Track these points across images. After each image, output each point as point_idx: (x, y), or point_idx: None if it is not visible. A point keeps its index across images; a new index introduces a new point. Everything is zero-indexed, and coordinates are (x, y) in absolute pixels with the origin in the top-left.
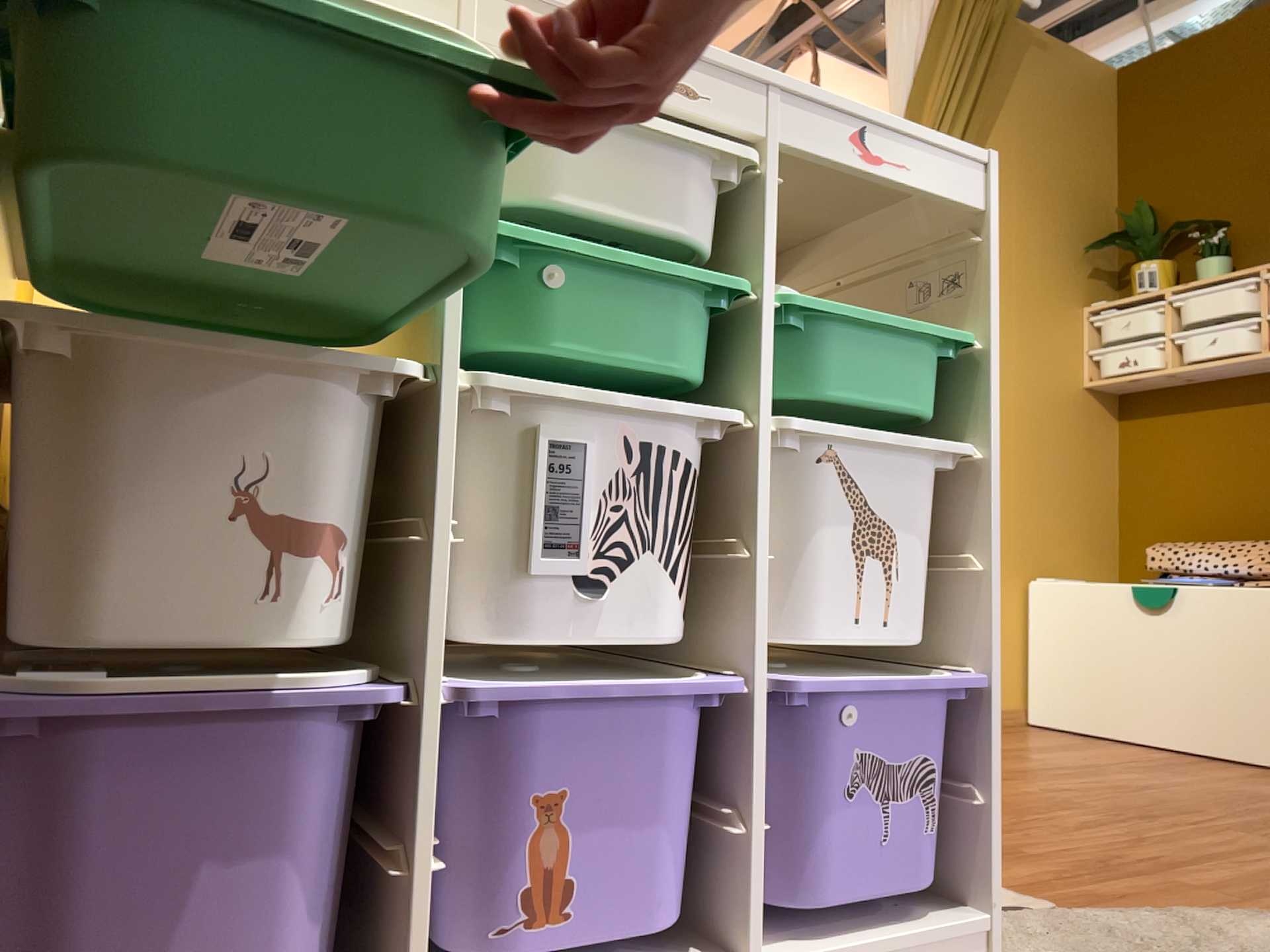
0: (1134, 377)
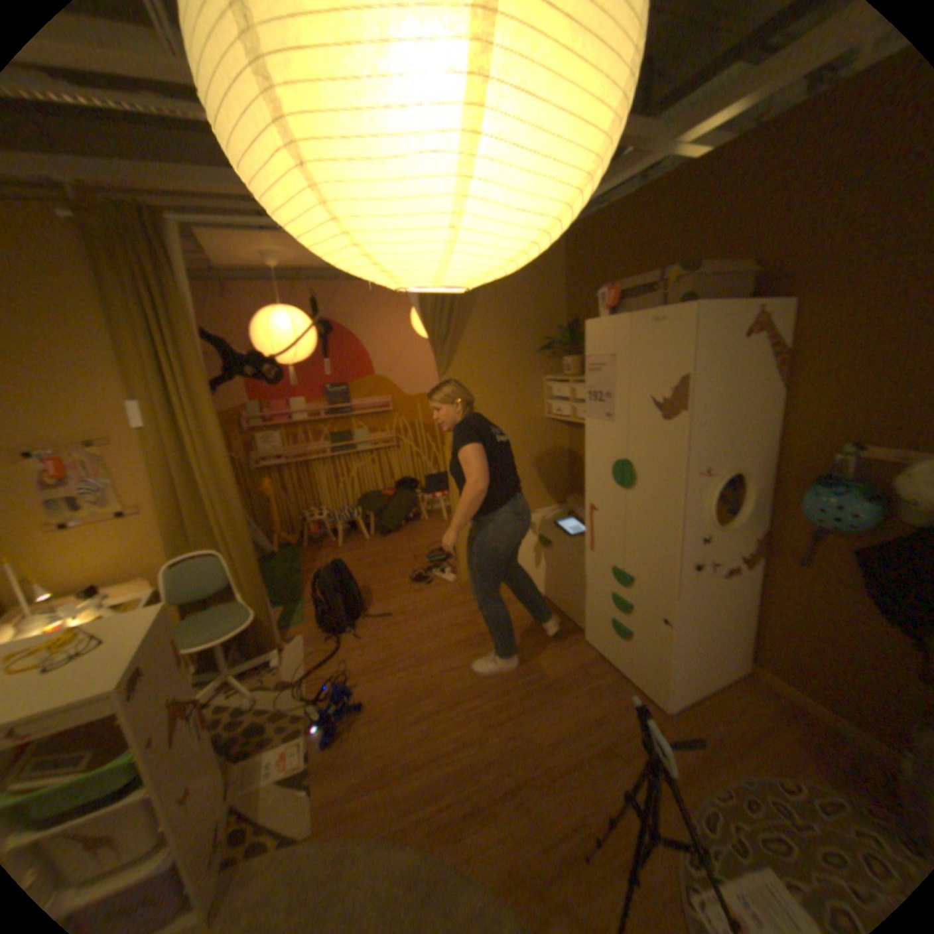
0: (563, 419)
